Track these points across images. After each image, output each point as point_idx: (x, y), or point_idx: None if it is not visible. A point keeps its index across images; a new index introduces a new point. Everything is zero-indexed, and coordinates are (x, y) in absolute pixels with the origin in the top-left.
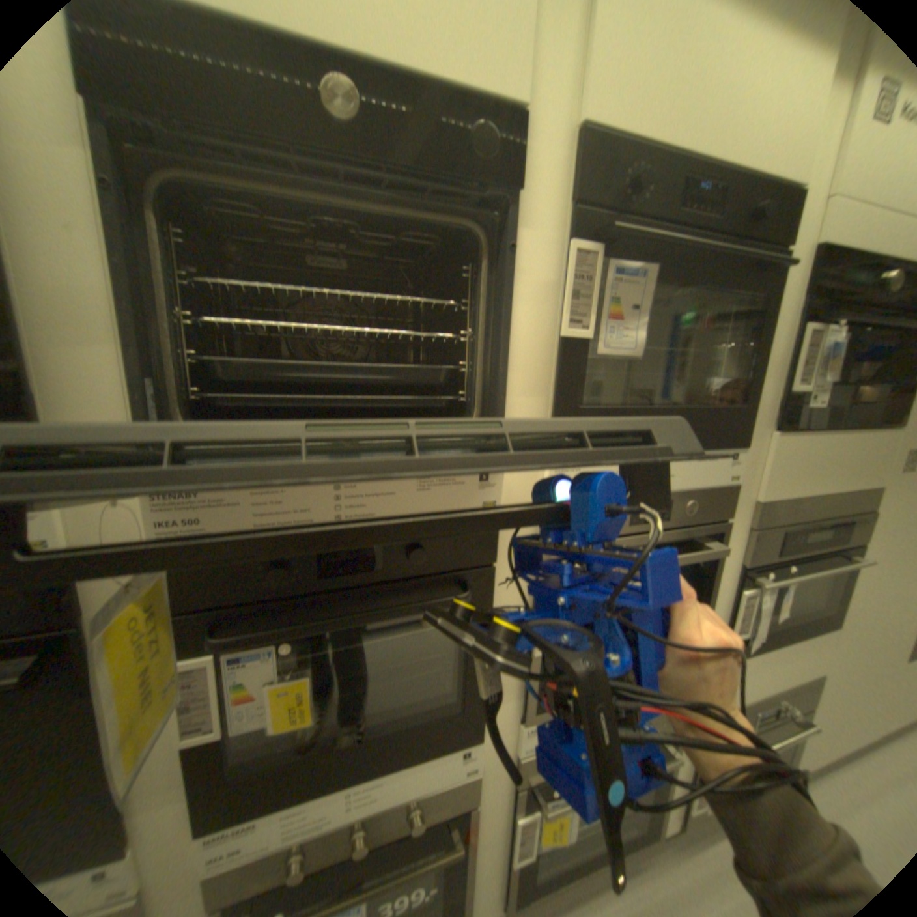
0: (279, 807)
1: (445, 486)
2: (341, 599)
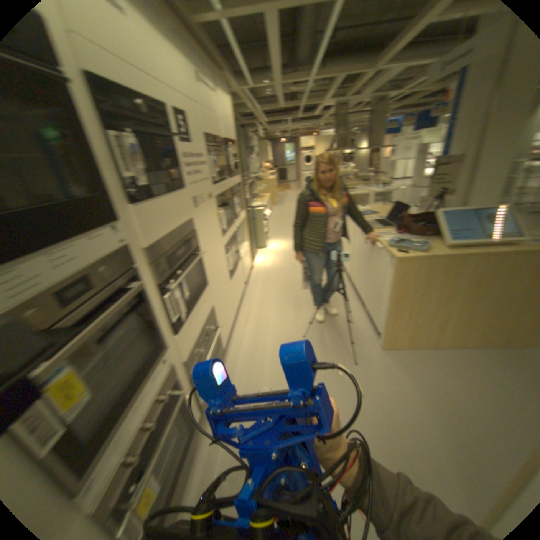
0: None
1: None
2: None
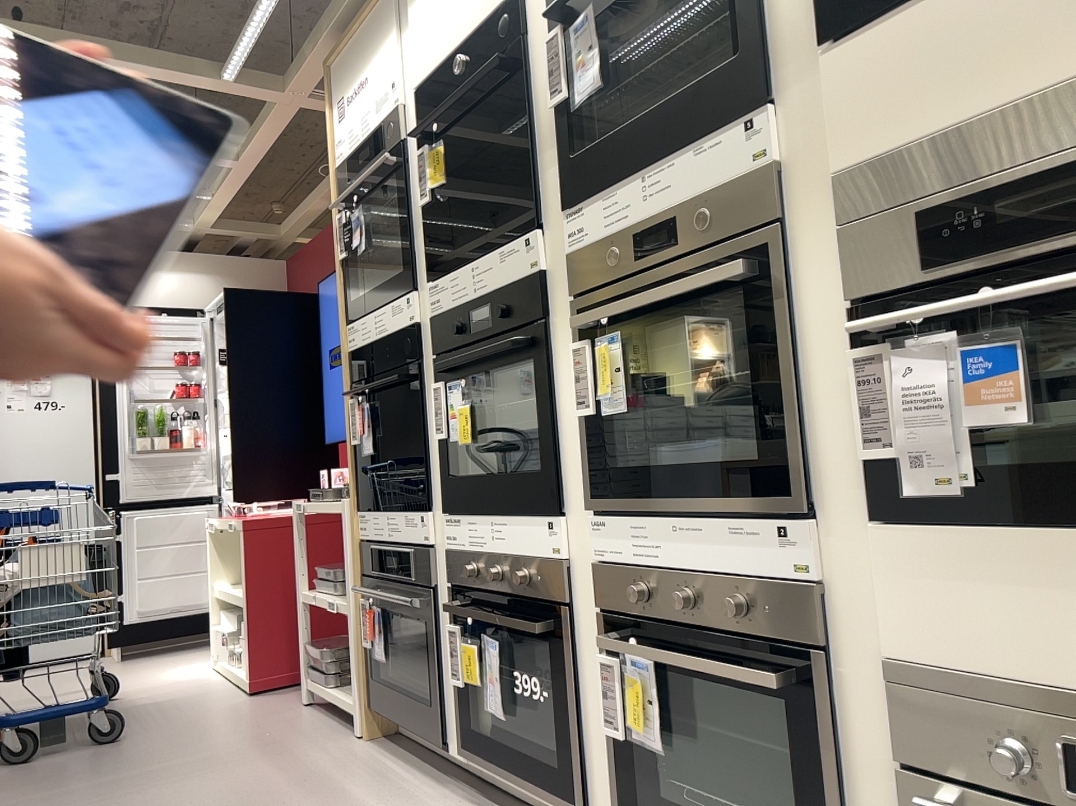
0: (468, 514)
1: (509, 254)
2: (476, 346)
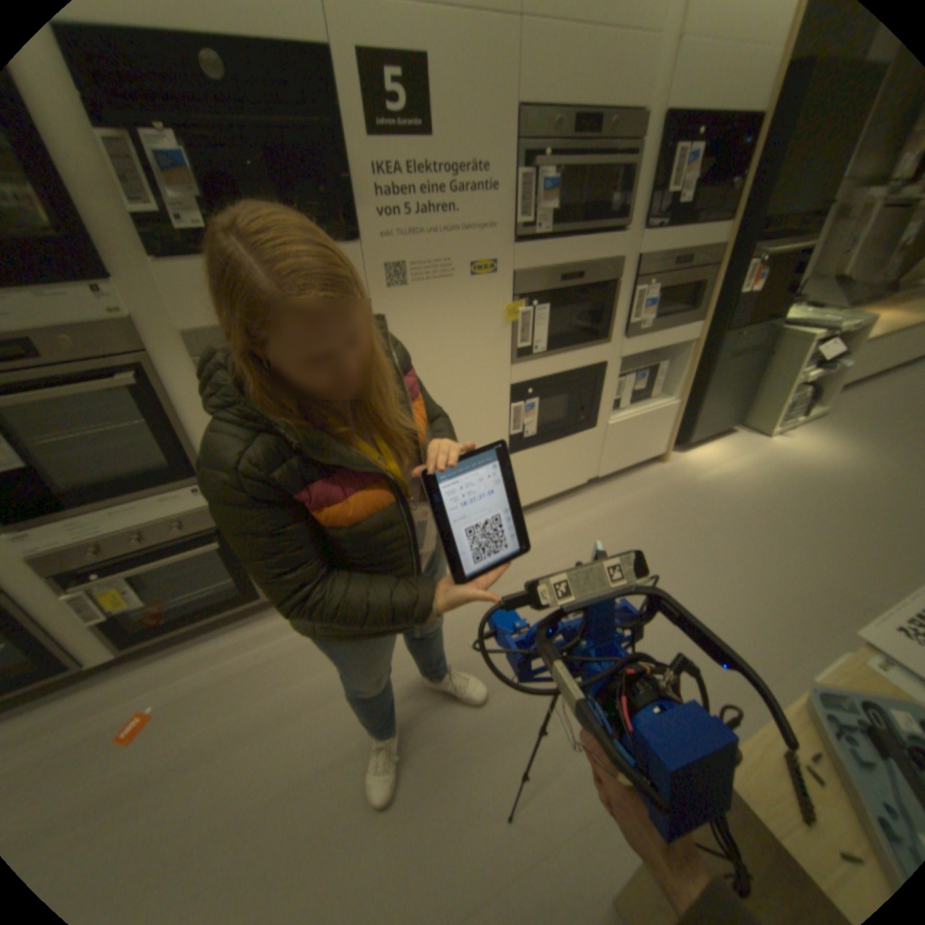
0: None
1: None
2: None
